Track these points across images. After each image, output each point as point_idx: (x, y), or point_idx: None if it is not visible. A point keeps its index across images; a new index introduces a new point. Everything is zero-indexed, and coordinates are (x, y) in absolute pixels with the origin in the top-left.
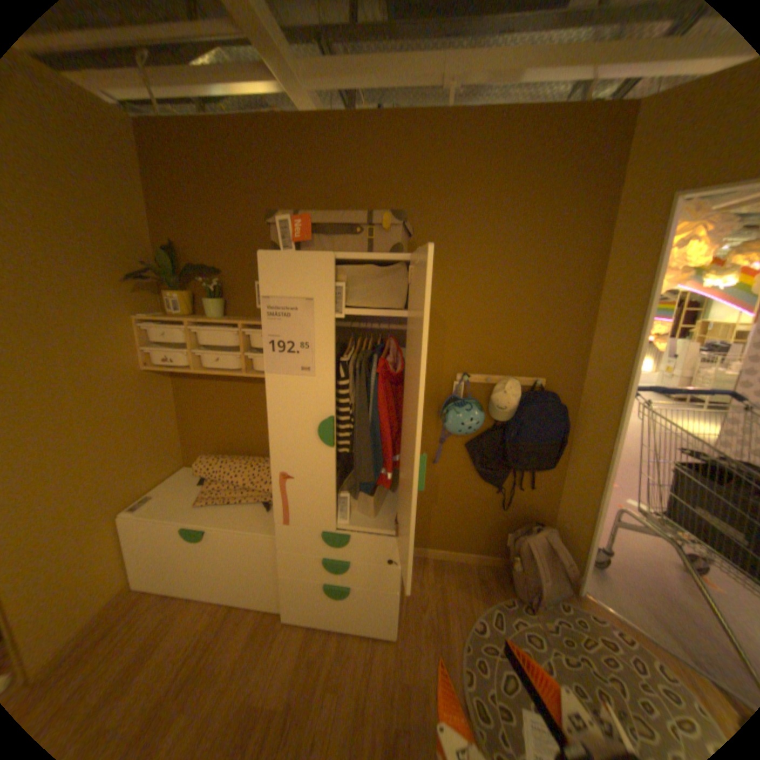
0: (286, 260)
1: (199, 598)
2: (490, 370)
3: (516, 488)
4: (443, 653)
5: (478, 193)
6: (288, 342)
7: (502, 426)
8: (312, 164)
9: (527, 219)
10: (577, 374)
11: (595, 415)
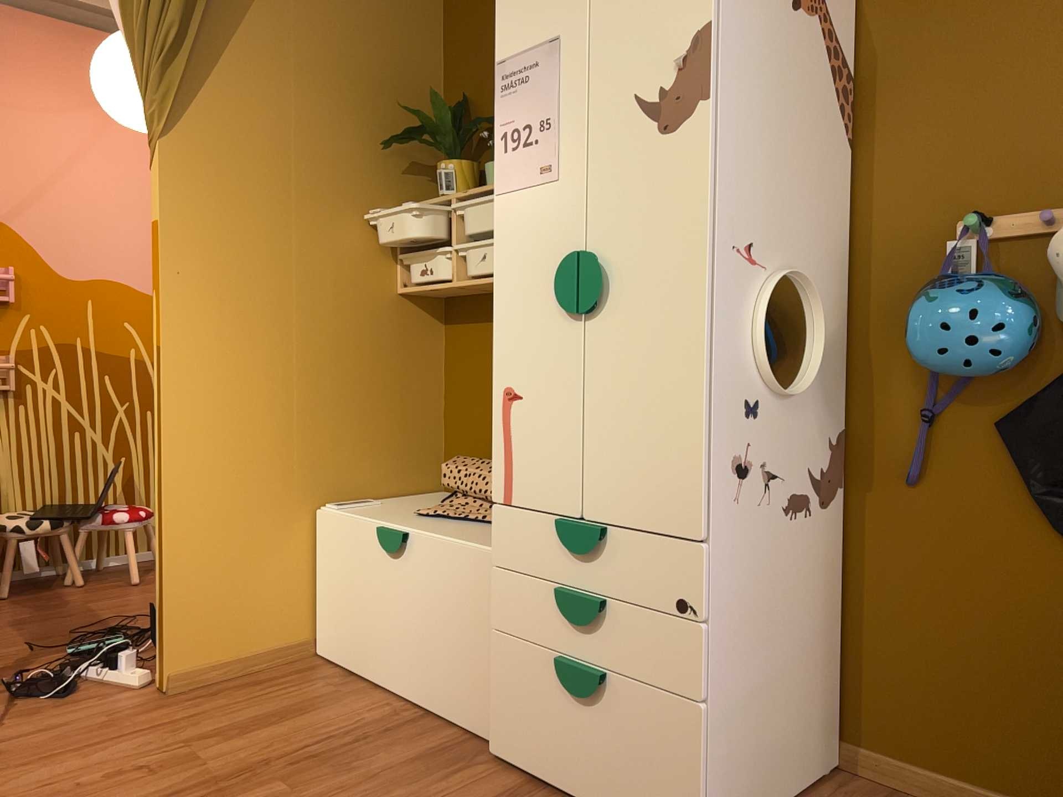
0: None
1: (389, 683)
2: (1056, 194)
3: None
4: None
5: None
6: (525, 125)
7: None
8: None
9: None
10: None
11: None
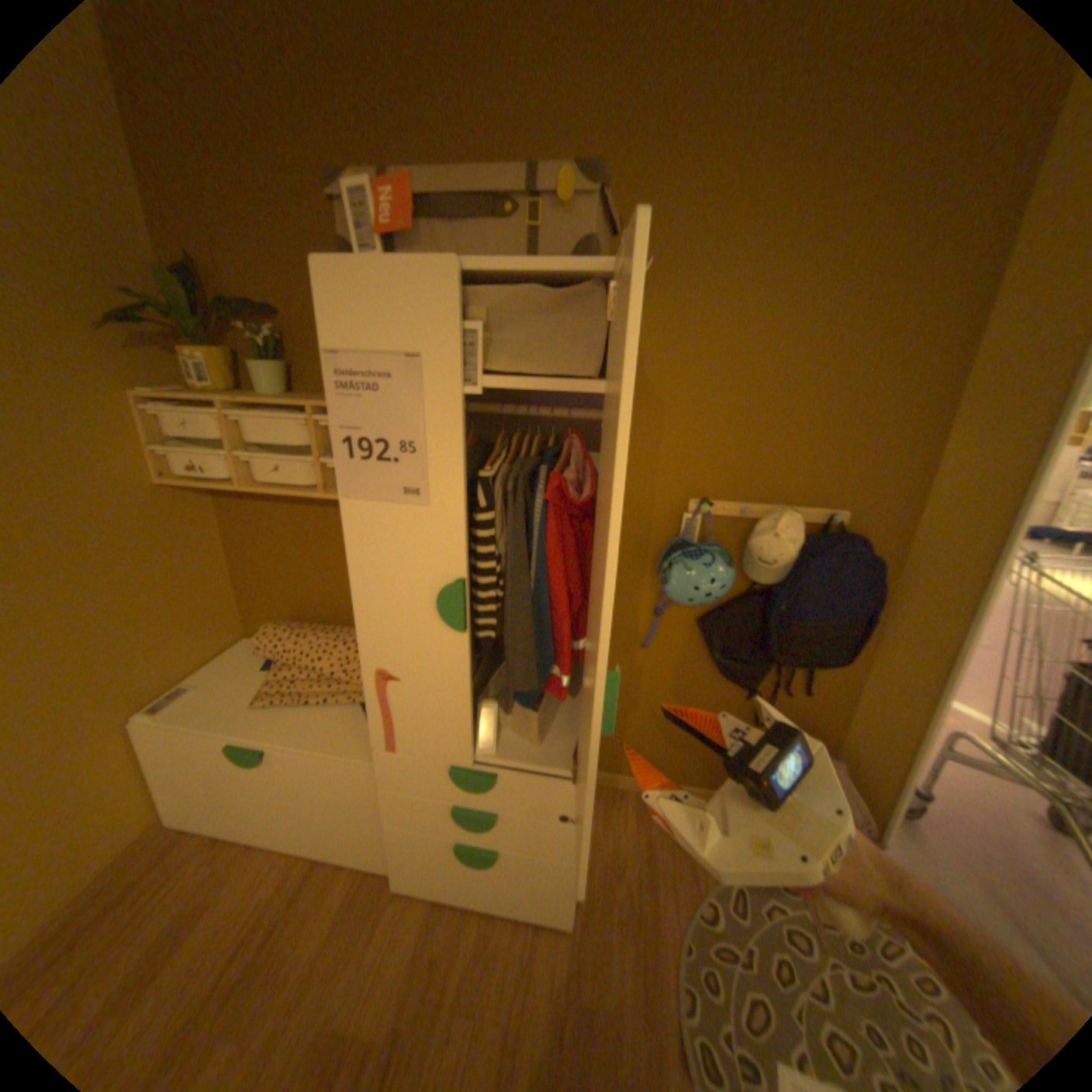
0: (364, 275)
1: (266, 845)
2: (751, 493)
3: (781, 692)
4: (648, 956)
5: (752, 147)
6: (377, 440)
7: (765, 591)
8: (430, 93)
9: (845, 201)
10: (909, 505)
11: (937, 579)
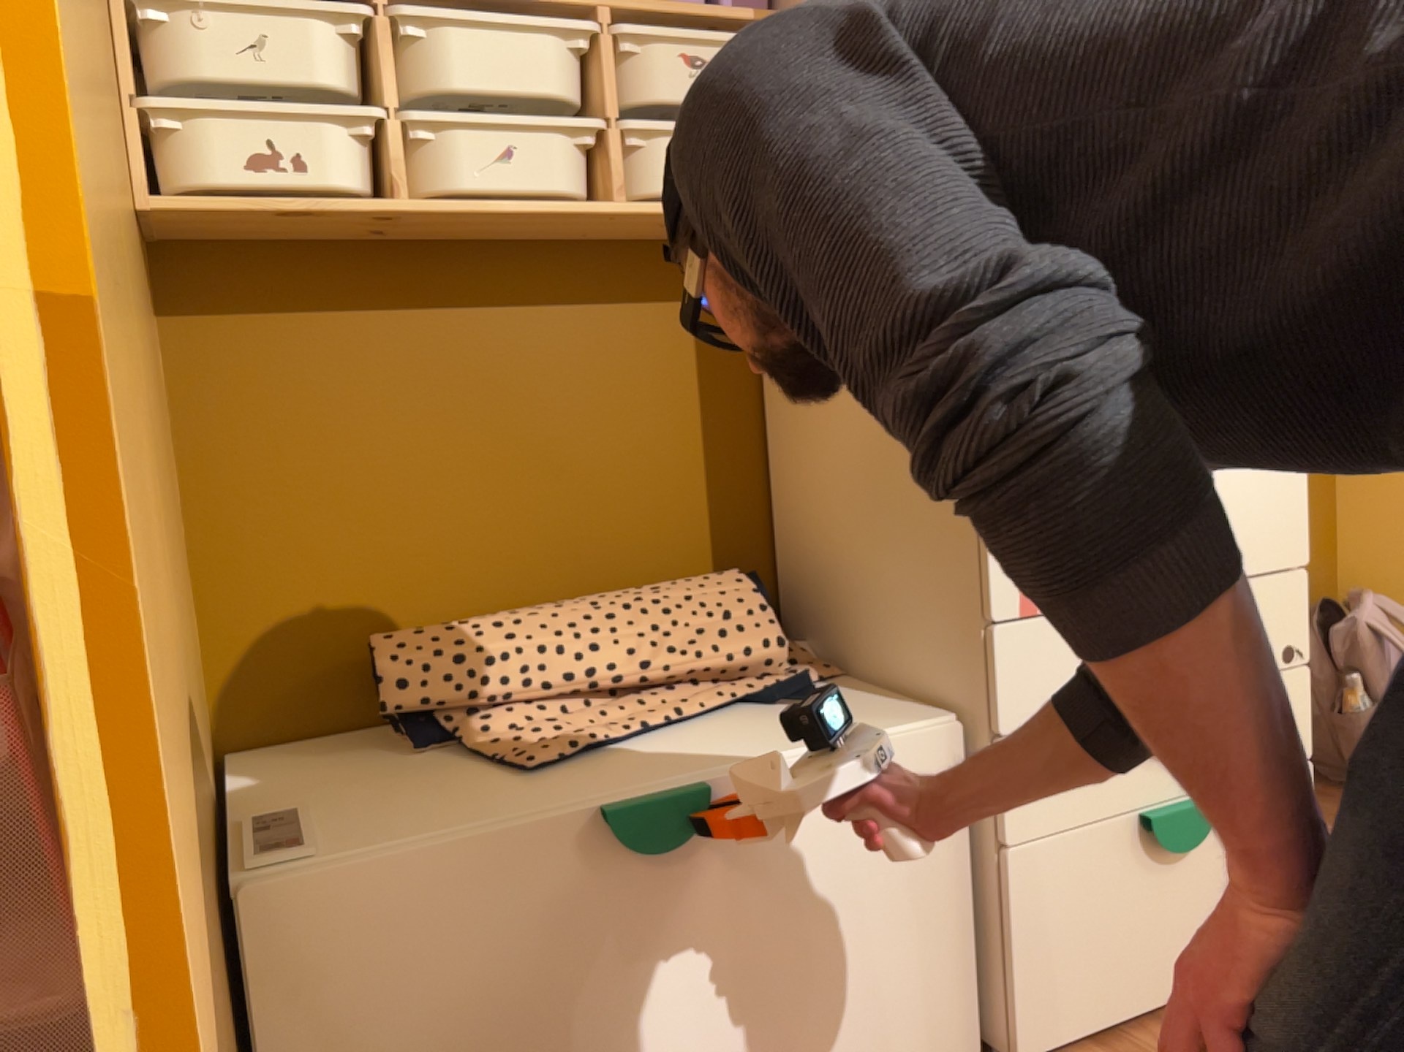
0: None
1: None
2: None
3: None
4: None
5: None
6: None
7: None
8: None
9: None
10: None
11: None
